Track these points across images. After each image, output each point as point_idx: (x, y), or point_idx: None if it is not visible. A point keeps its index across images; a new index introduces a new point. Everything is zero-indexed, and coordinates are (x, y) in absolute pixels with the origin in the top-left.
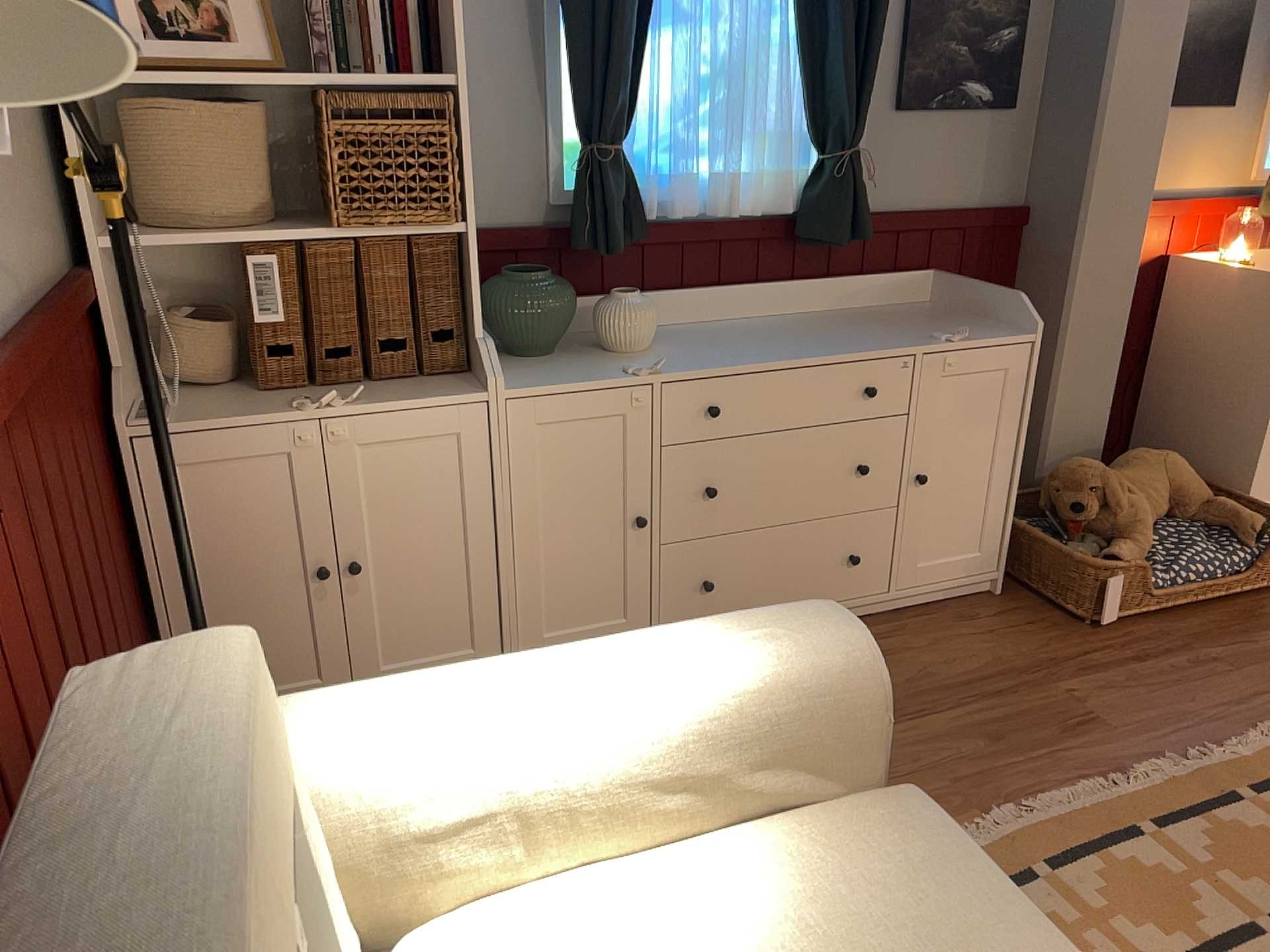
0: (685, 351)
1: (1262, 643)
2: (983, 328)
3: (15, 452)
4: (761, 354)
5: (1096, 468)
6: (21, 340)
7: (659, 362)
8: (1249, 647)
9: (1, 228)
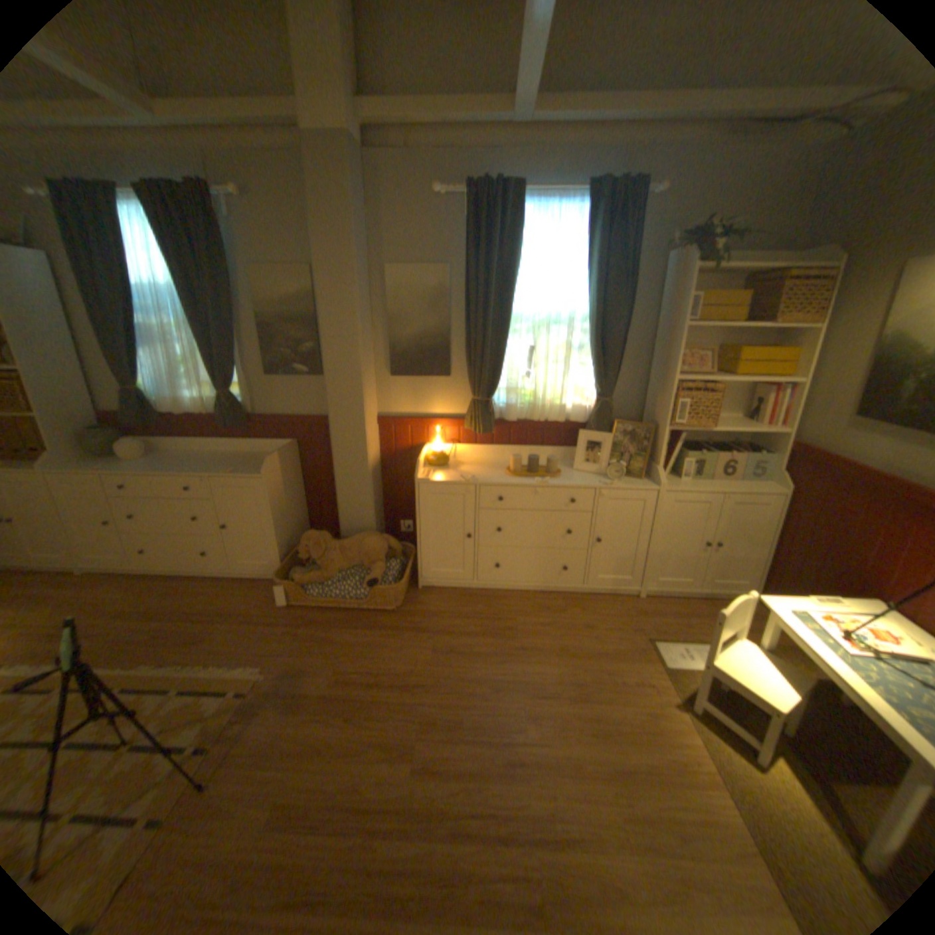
0: (138, 464)
1: (329, 635)
2: (255, 470)
3: None
4: (150, 469)
5: (313, 537)
6: None
7: (101, 468)
8: (320, 635)
9: None
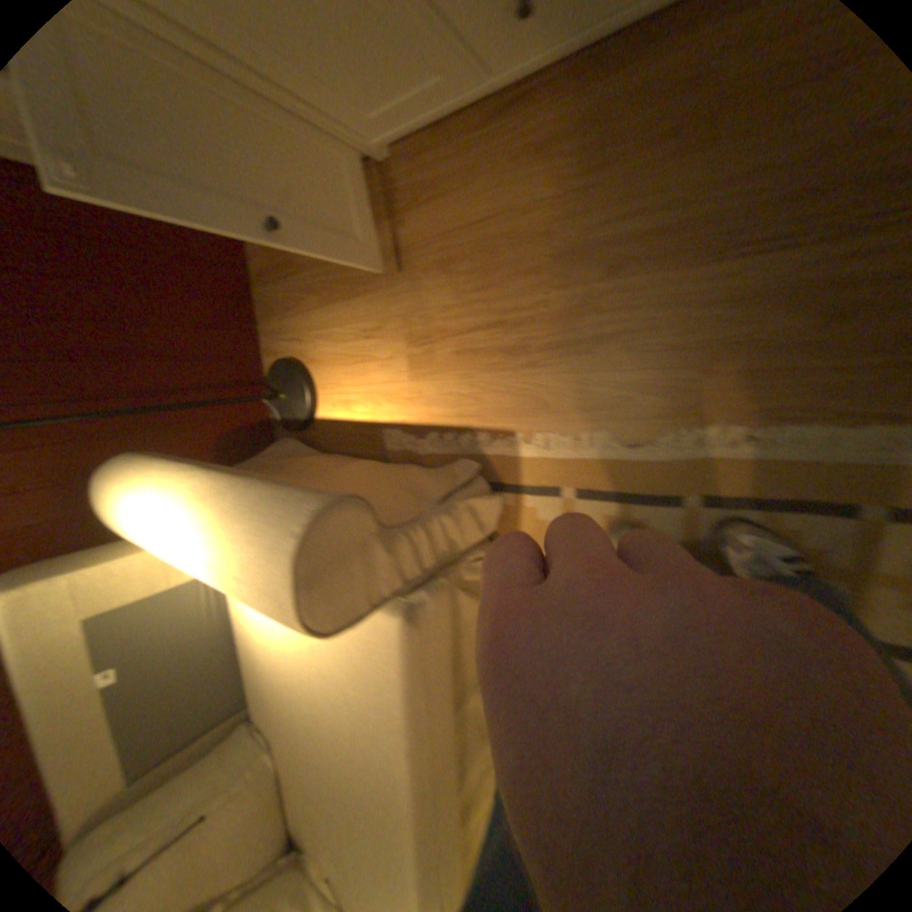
0: None
1: None
2: None
3: None
4: None
5: None
6: None
7: None
8: None
9: None
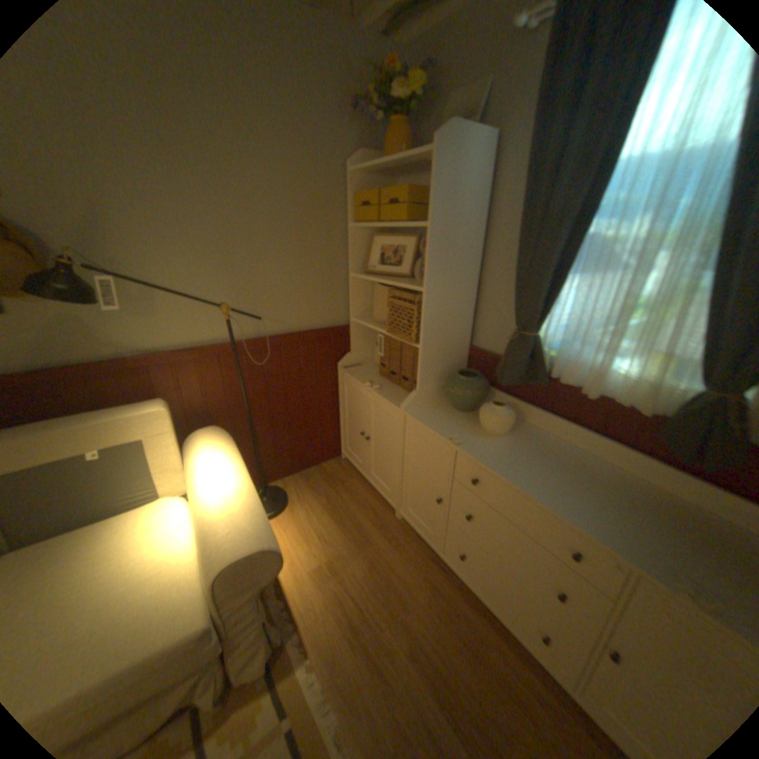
0: (505, 450)
1: None
2: None
3: (251, 361)
4: (525, 478)
5: None
6: (264, 338)
7: (464, 442)
8: None
9: (288, 312)
